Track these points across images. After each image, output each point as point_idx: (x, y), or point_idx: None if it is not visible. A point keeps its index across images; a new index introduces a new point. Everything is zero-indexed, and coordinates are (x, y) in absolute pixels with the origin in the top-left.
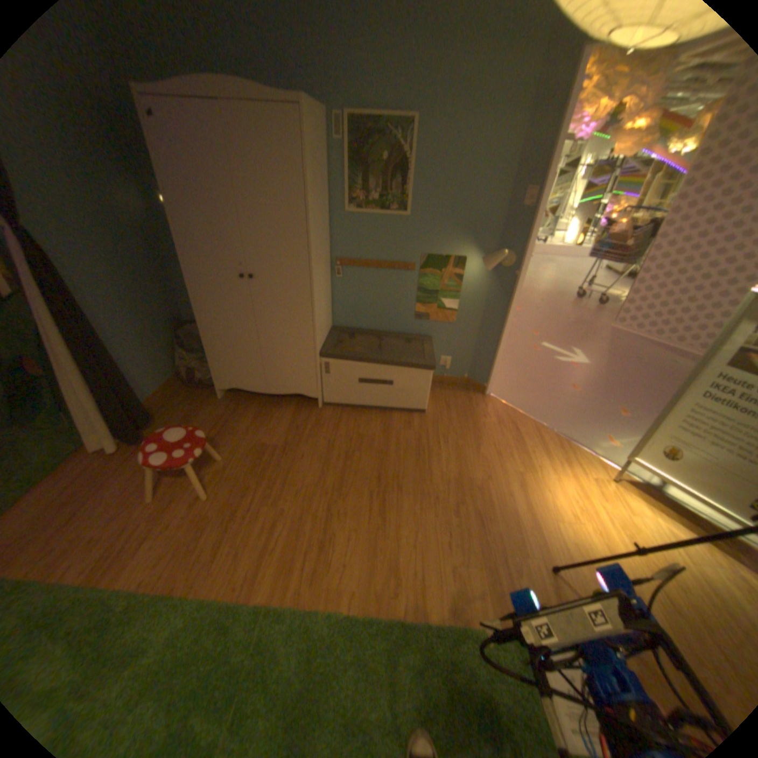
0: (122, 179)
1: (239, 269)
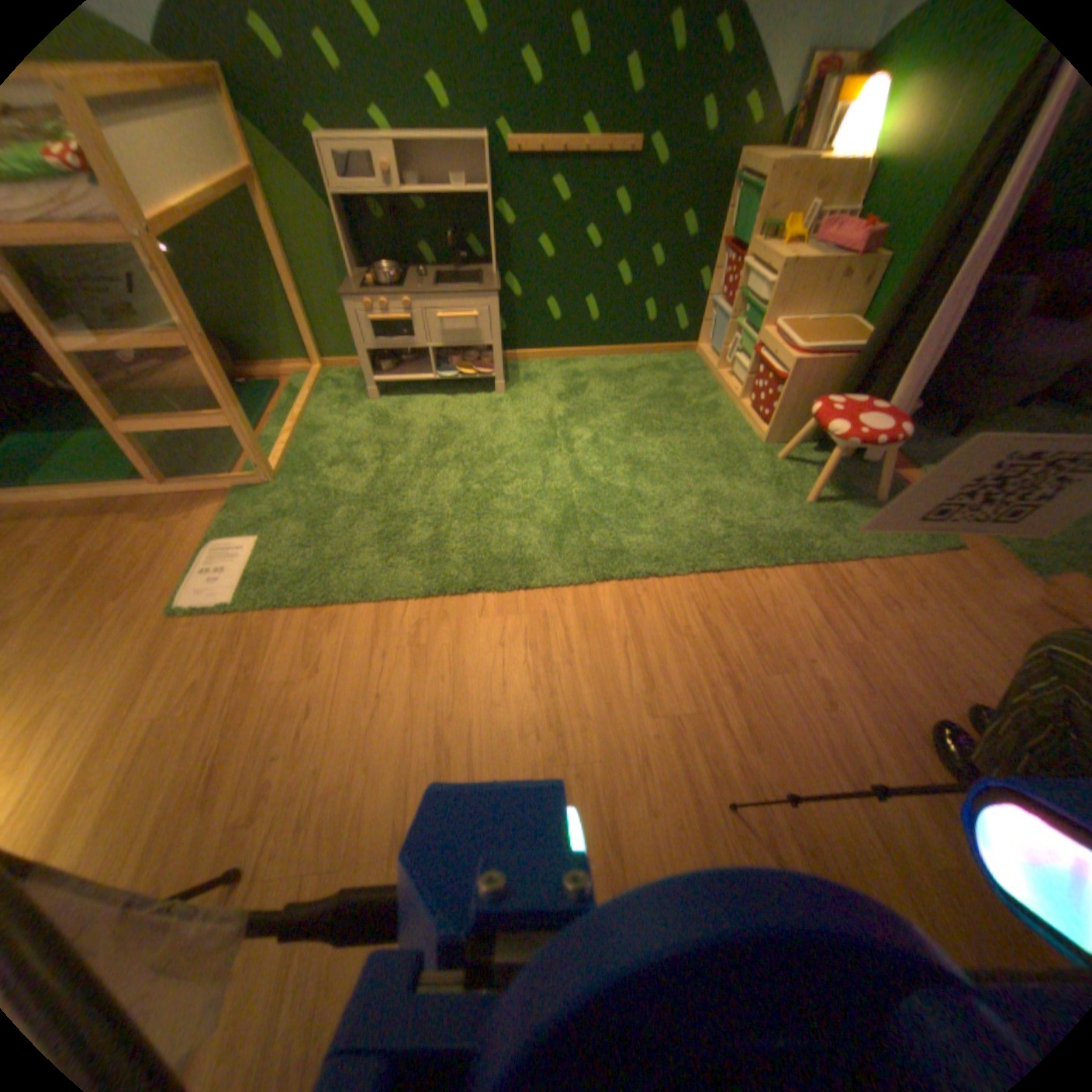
0: None
1: None
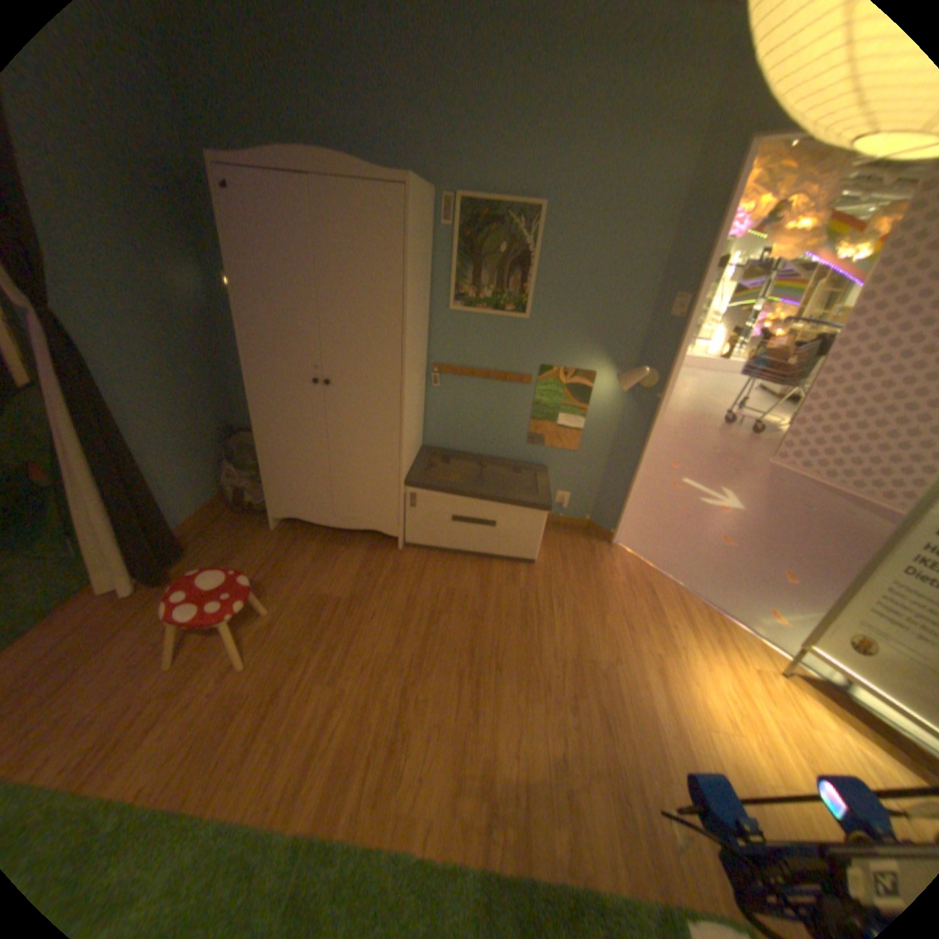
0: (181, 256)
1: (314, 372)
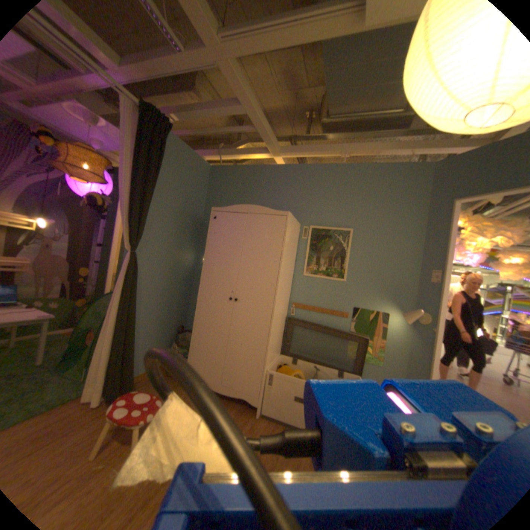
0: (189, 248)
1: (230, 295)
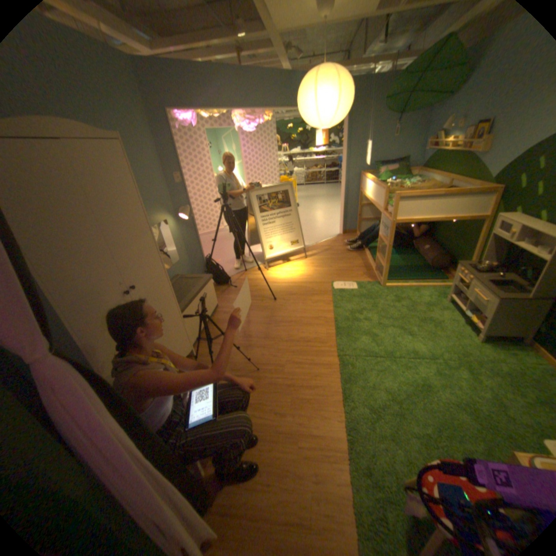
0: None
1: (120, 289)
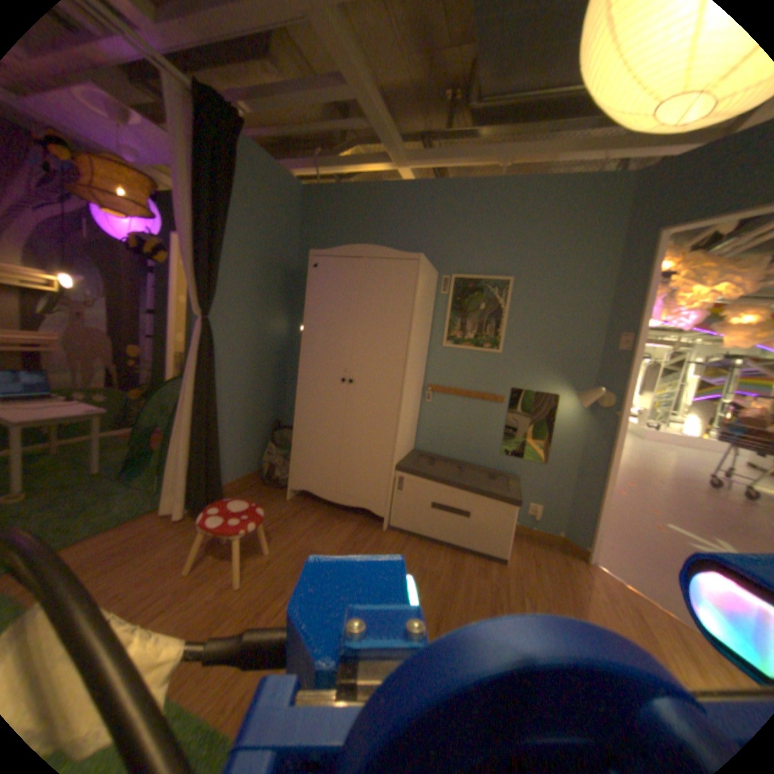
0: (280, 312)
1: (342, 375)
